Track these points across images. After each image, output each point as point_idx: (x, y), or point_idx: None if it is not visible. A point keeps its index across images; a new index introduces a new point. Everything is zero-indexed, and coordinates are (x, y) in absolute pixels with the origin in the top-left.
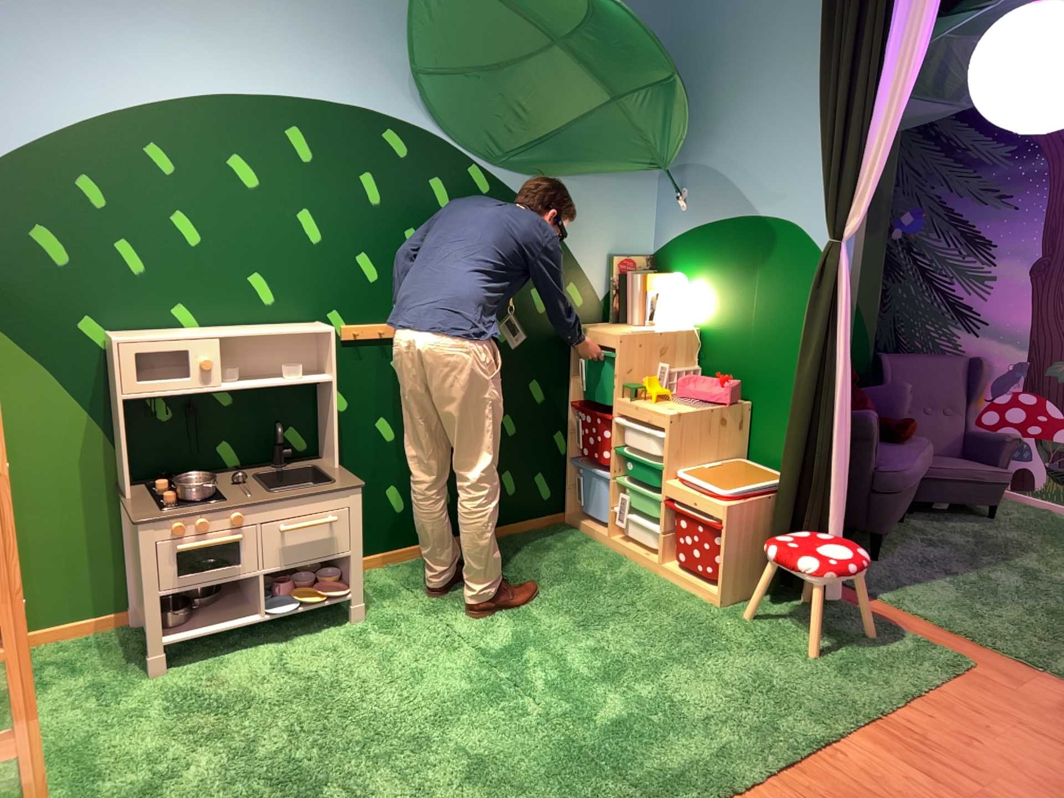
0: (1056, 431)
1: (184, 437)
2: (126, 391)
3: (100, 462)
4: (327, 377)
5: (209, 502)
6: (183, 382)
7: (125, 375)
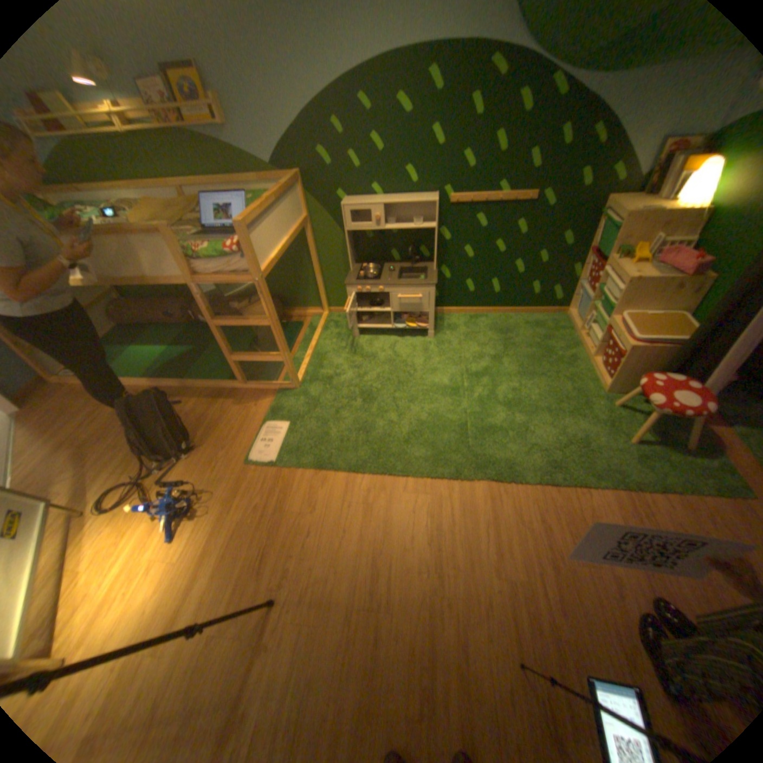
0: None
1: (377, 246)
2: (346, 229)
3: (347, 253)
4: (432, 227)
5: (373, 280)
6: (374, 223)
7: (345, 221)
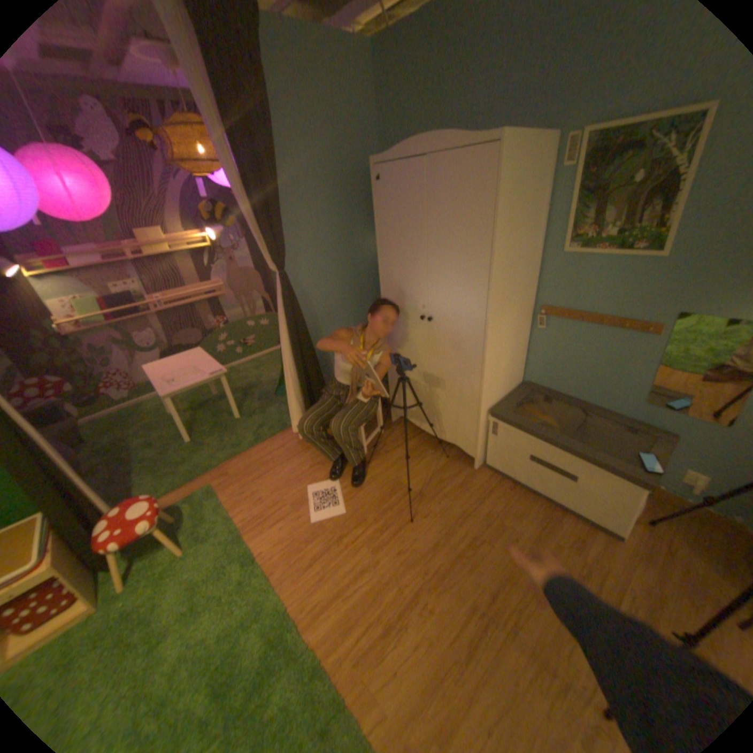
0: (65, 386)
1: None
2: None
3: None
4: None
5: None
6: None
7: None
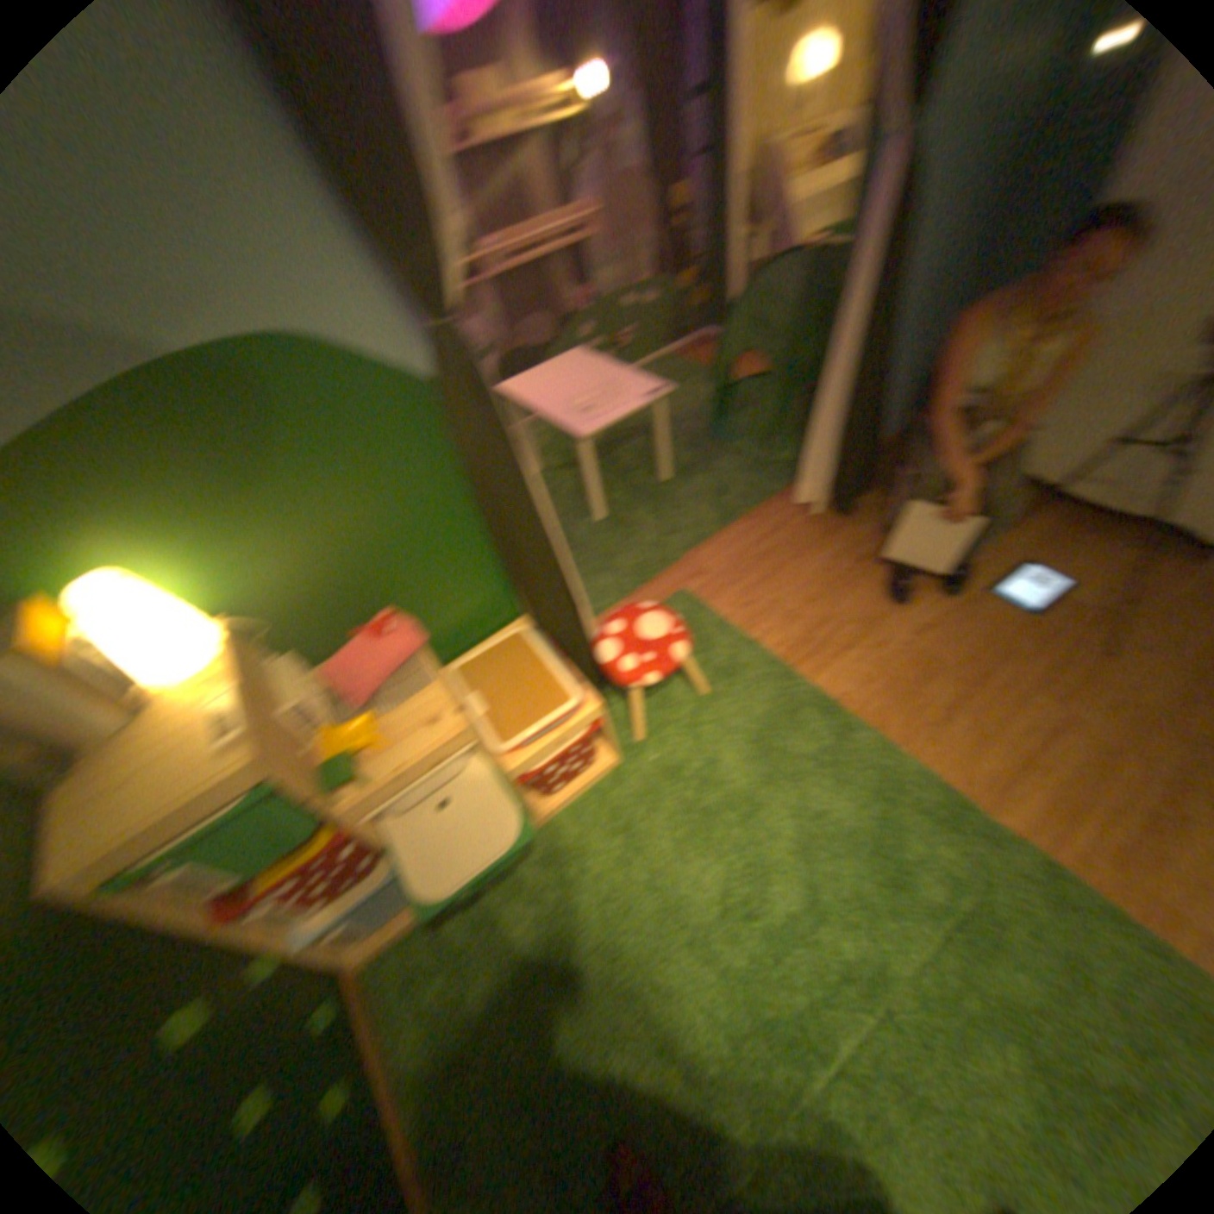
0: None
1: None
2: None
3: None
4: None
5: None
6: None
7: None
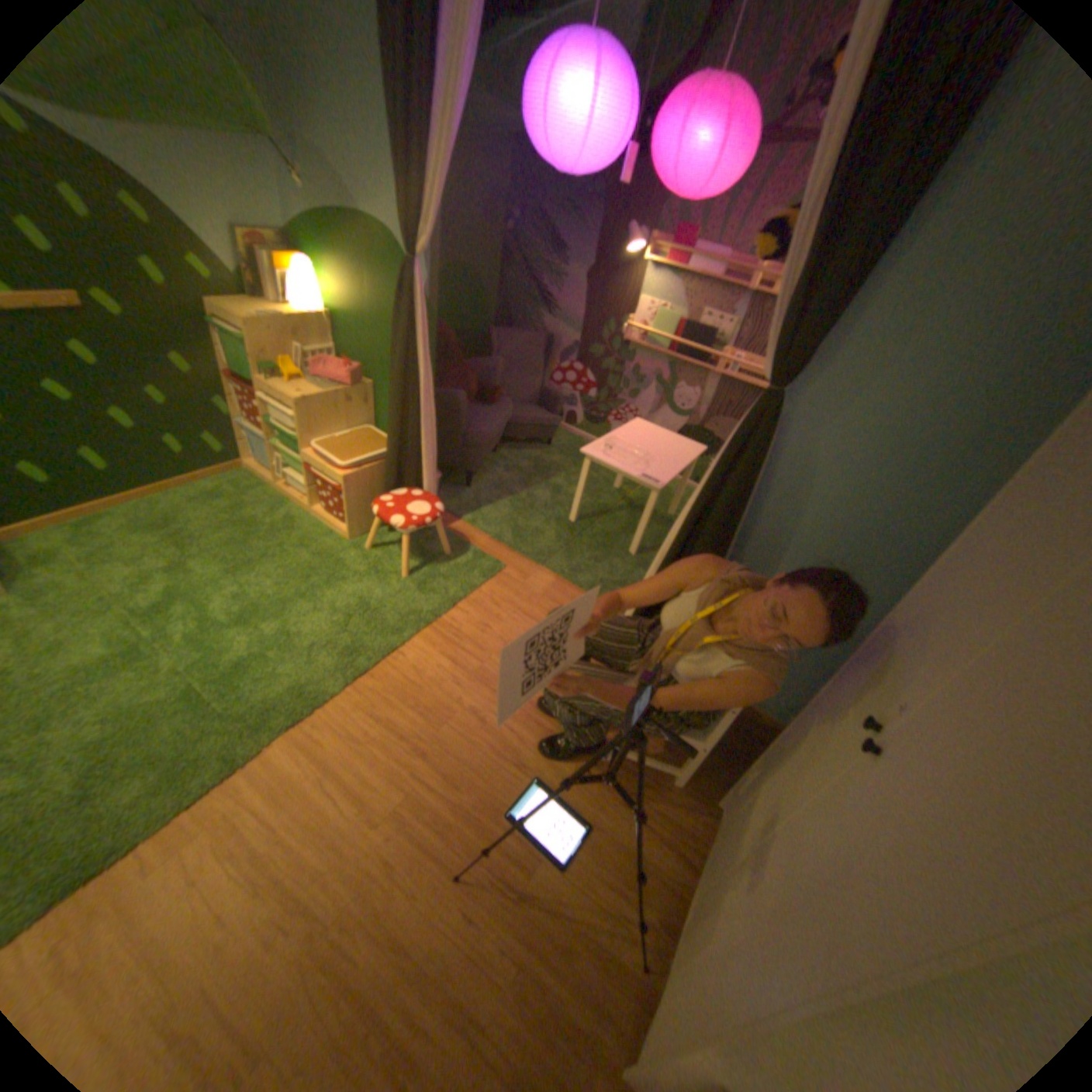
0: (592, 392)
1: None
2: None
3: None
4: None
5: None
6: None
7: None
